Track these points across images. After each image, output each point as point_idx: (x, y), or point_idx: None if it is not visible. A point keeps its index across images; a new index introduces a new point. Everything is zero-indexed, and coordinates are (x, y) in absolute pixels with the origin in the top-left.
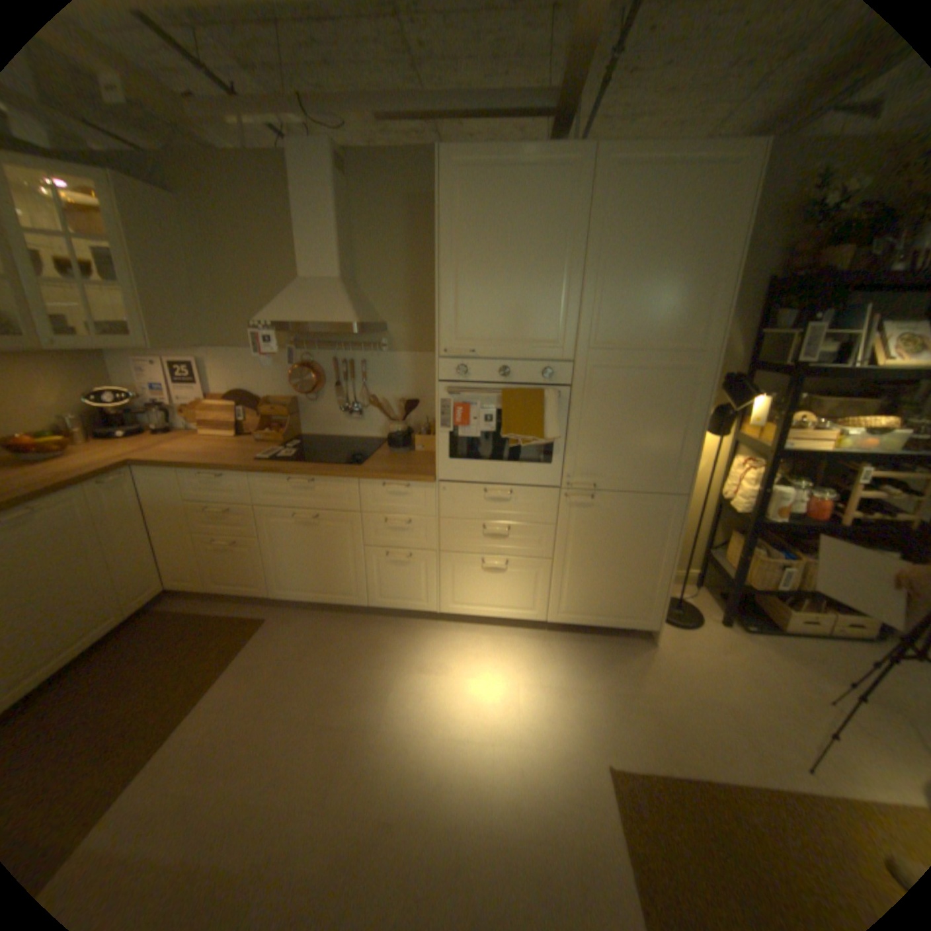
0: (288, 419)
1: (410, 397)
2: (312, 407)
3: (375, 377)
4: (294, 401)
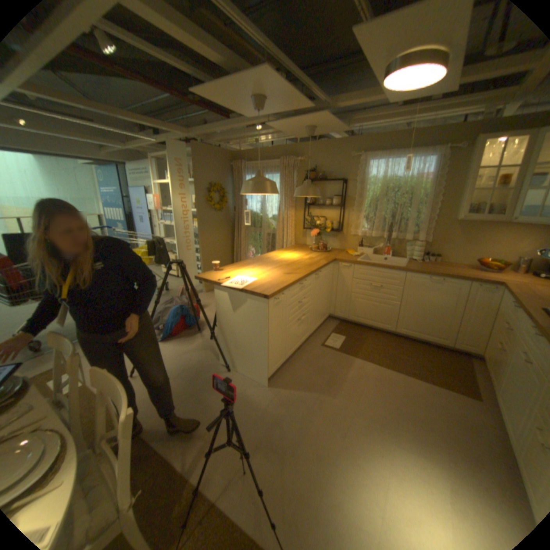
0: None
1: None
2: None
3: None
4: None
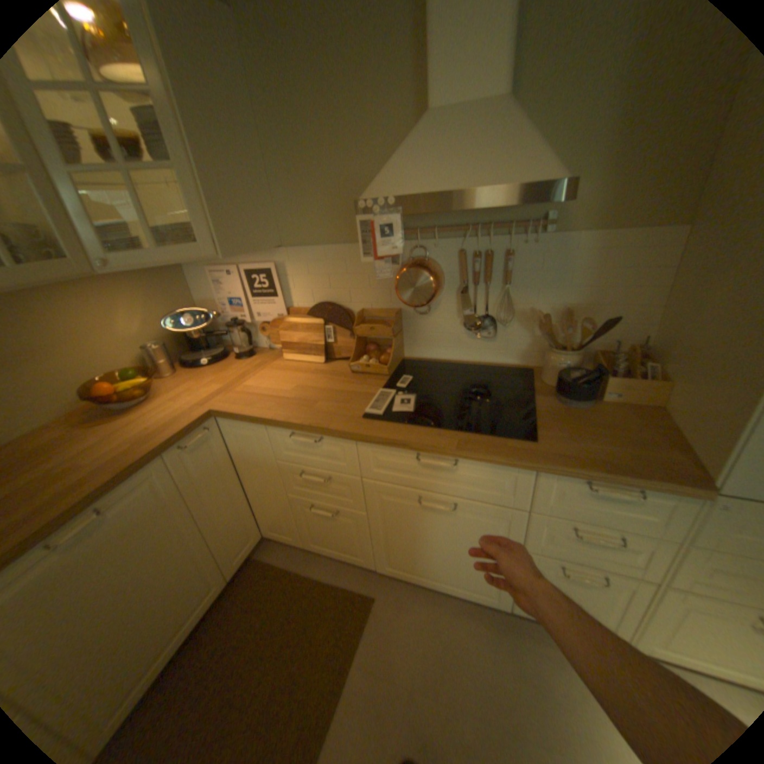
0: (392, 341)
1: (583, 304)
2: (422, 320)
3: (526, 275)
4: (398, 314)
